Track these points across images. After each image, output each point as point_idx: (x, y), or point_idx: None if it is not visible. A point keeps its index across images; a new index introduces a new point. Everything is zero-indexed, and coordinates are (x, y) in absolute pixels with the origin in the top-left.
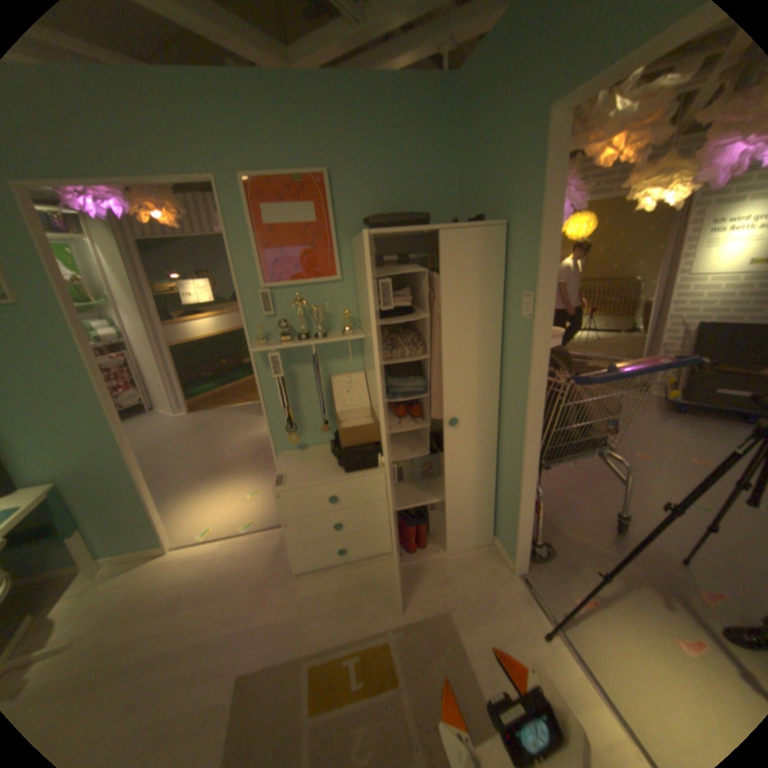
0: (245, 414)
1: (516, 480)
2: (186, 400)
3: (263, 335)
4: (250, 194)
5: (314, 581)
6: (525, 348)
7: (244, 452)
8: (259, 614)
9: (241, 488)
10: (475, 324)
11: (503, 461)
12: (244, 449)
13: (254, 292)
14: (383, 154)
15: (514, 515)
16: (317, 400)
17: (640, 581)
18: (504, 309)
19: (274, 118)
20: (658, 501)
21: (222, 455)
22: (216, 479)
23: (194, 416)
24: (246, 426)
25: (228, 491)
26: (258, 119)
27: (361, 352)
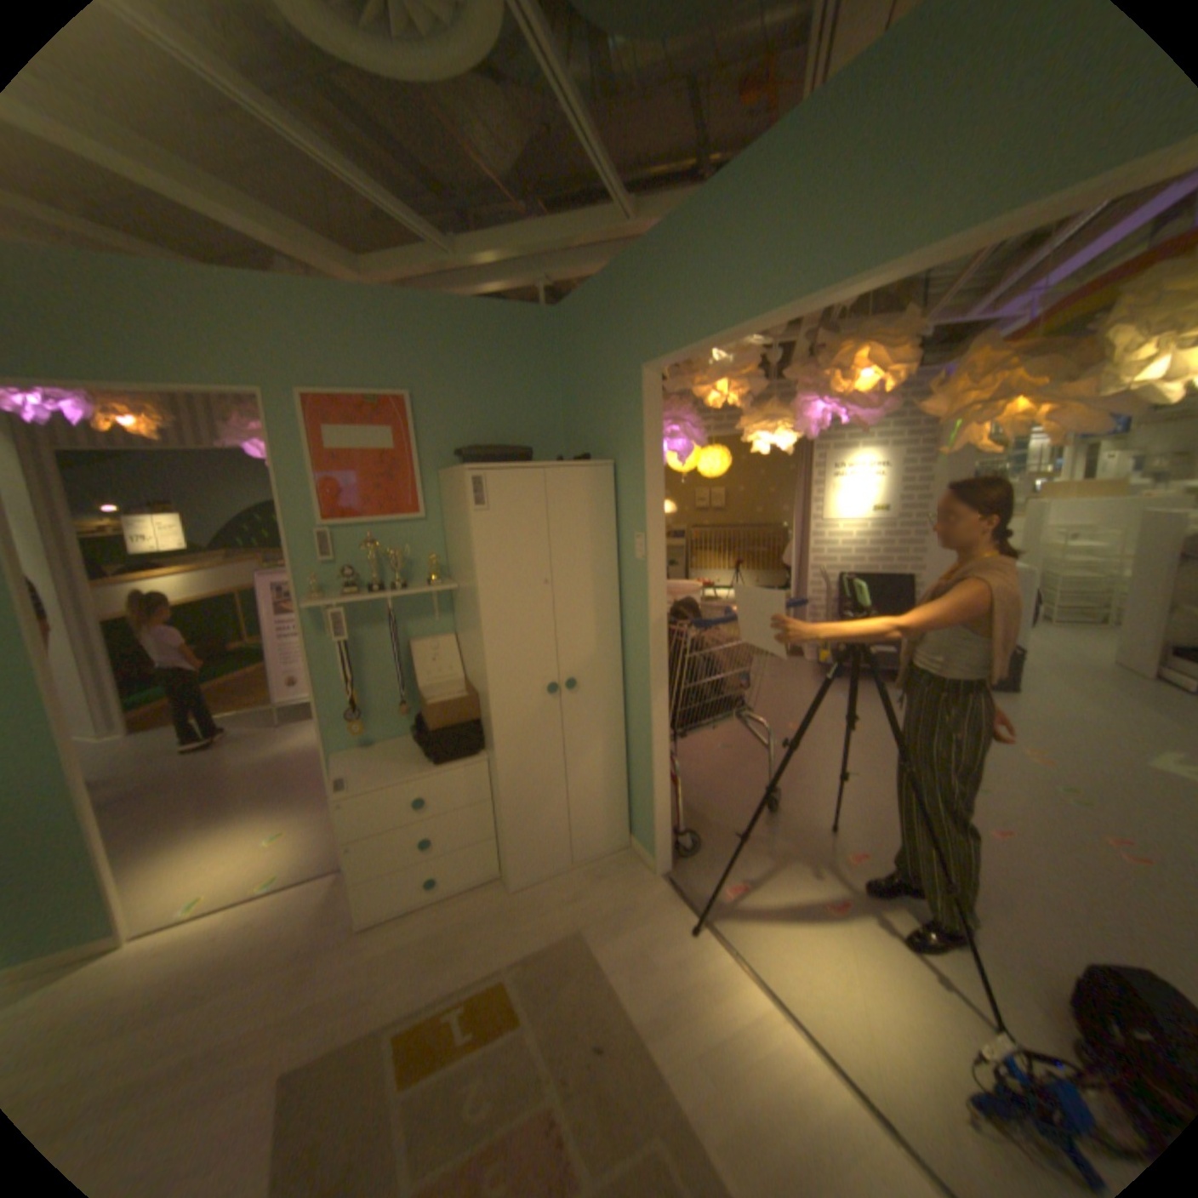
0: (242, 728)
1: (647, 750)
2: (122, 716)
3: (317, 588)
4: (310, 415)
5: (388, 935)
6: (642, 594)
7: (248, 783)
8: (306, 992)
9: (250, 834)
10: (588, 569)
11: (631, 731)
12: (248, 780)
13: (307, 533)
14: (476, 382)
15: (649, 796)
16: (390, 676)
17: (790, 857)
18: (618, 553)
19: (346, 336)
20: (809, 774)
21: (208, 793)
22: (201, 828)
23: (141, 741)
24: (247, 746)
25: (227, 843)
26: (326, 334)
27: (451, 609)
